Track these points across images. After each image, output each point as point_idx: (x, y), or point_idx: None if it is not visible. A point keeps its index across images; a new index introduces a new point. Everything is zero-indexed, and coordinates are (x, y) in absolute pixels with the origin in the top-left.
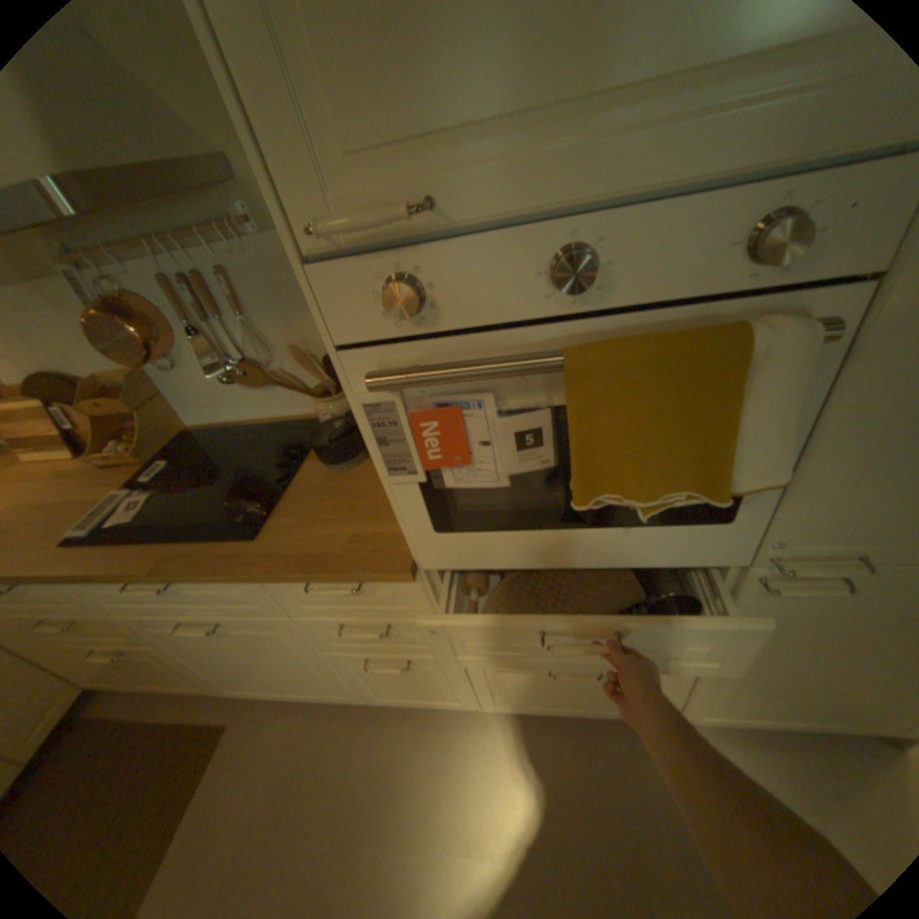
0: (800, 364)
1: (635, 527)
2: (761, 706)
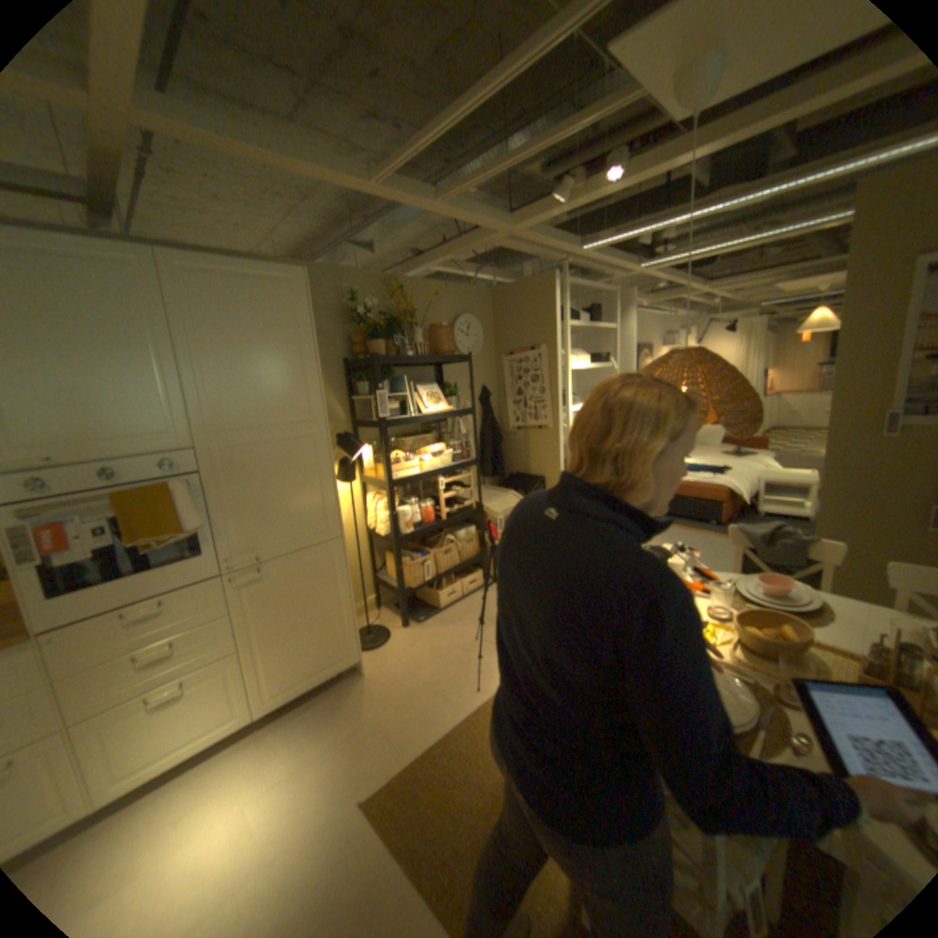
0: (179, 492)
1: (160, 569)
2: (280, 674)
